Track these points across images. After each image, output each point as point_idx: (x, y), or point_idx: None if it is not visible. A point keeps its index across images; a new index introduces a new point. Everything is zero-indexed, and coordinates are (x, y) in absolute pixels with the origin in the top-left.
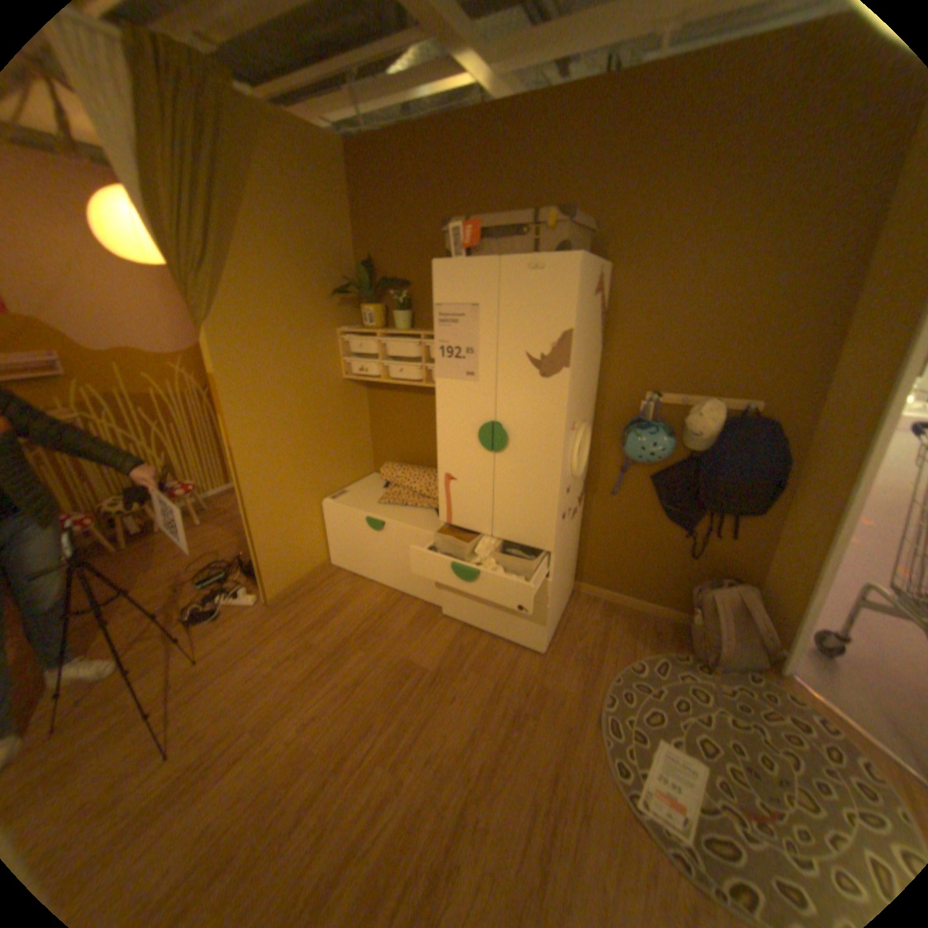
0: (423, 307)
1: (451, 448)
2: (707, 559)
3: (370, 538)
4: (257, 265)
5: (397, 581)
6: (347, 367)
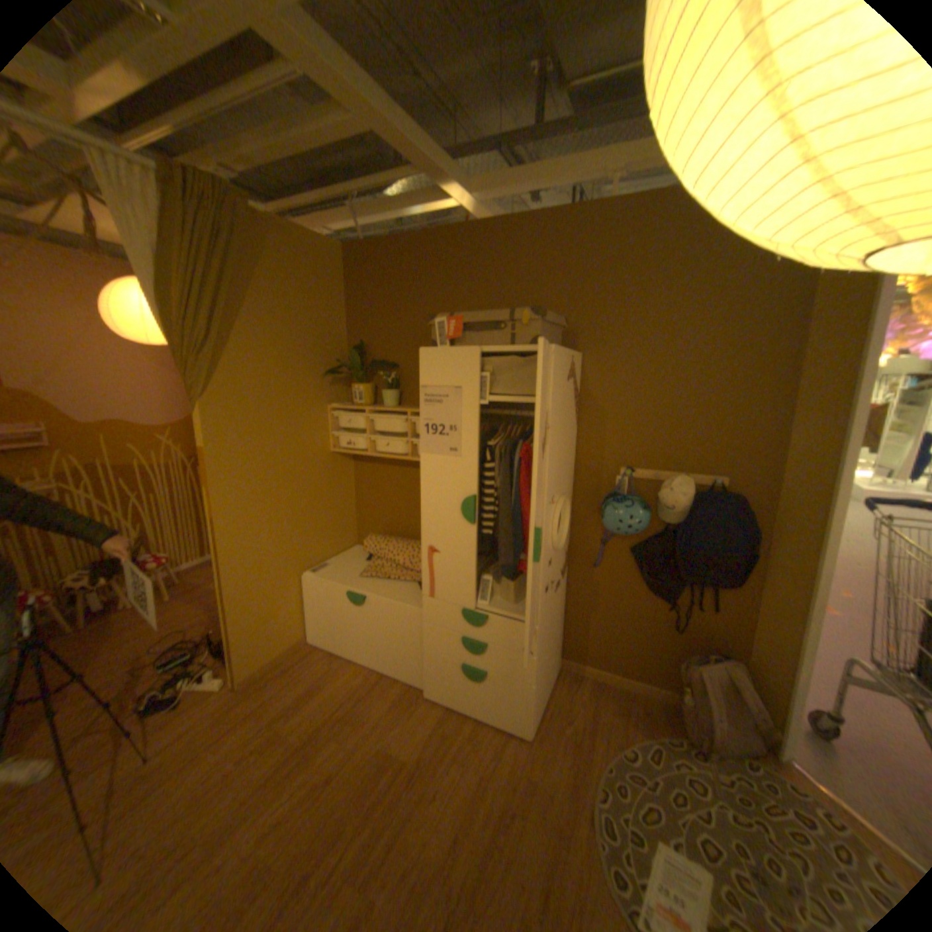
0: (411, 387)
1: (435, 520)
2: (692, 634)
3: (351, 614)
4: (256, 349)
5: (376, 661)
6: (336, 441)
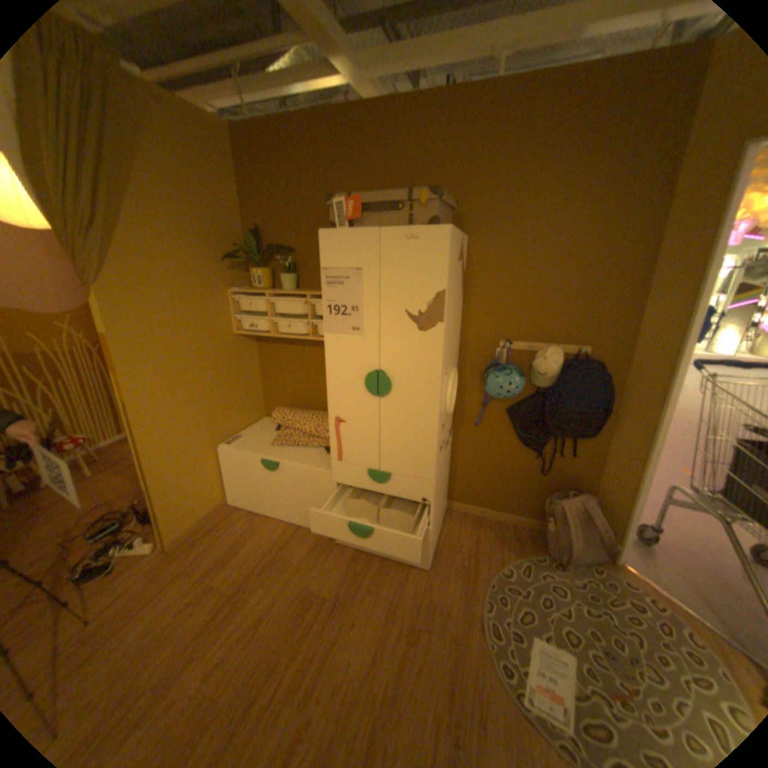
0: (307, 271)
1: (340, 394)
2: (553, 475)
3: (266, 478)
4: (149, 230)
5: (292, 515)
6: (238, 323)
